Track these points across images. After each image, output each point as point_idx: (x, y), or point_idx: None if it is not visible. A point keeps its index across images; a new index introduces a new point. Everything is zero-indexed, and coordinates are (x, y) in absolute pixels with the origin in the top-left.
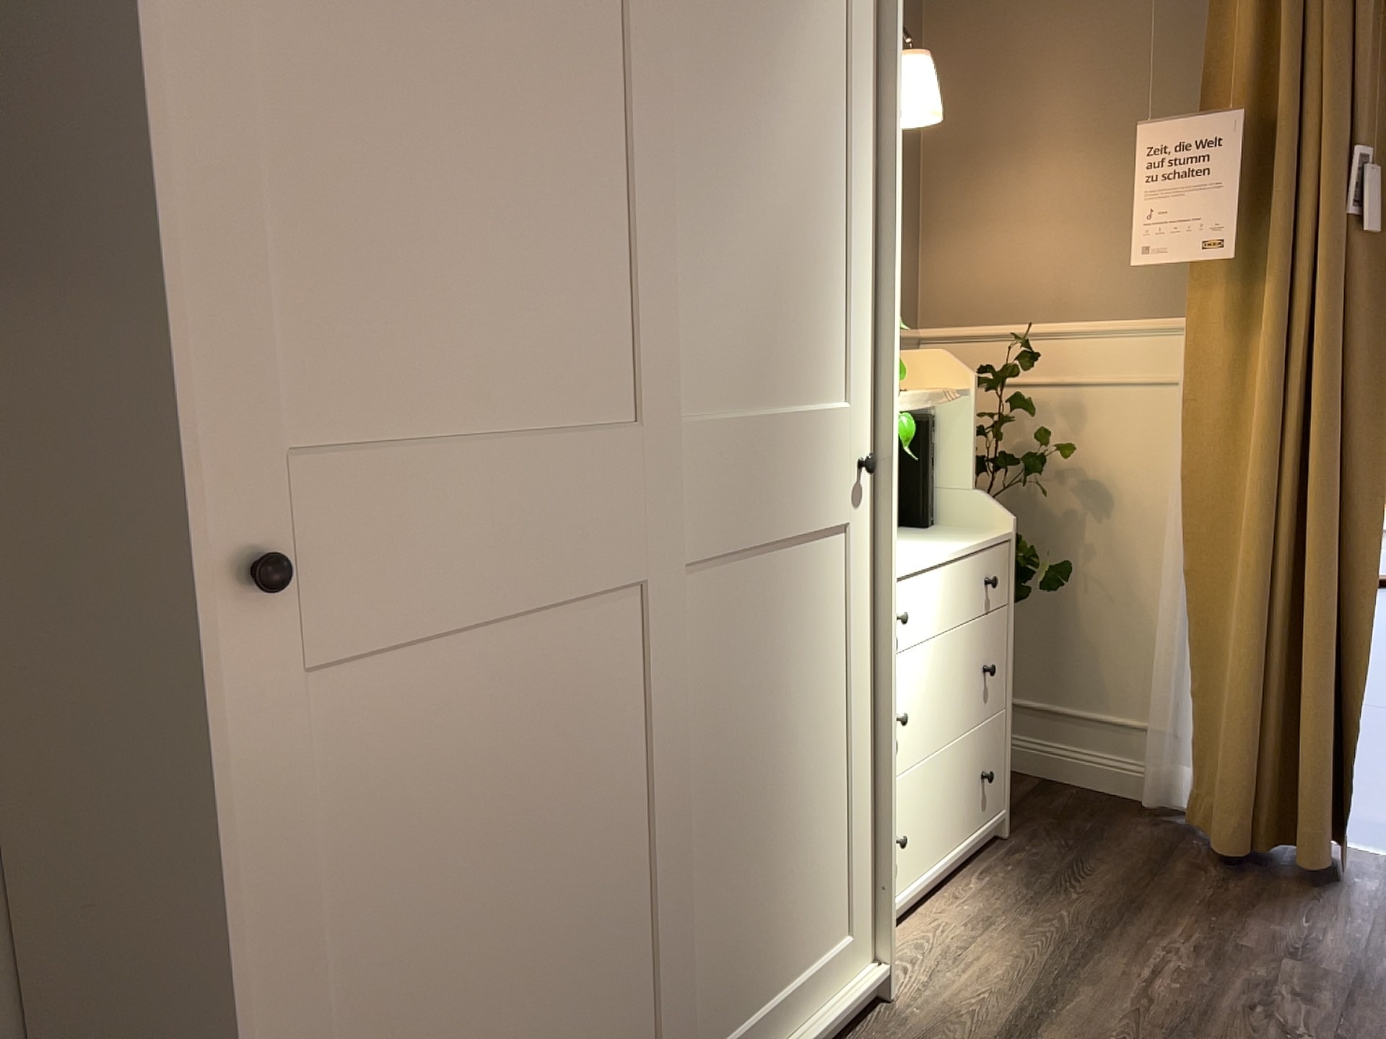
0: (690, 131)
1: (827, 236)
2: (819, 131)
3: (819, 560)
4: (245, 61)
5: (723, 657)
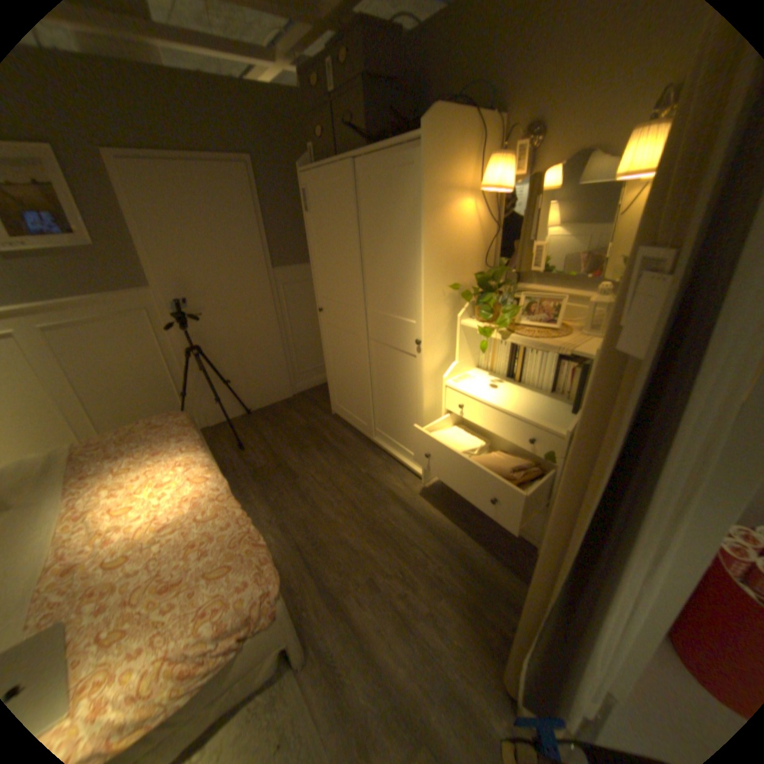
0: (368, 249)
1: (407, 273)
2: (403, 242)
3: (405, 360)
4: (315, 253)
5: (380, 363)
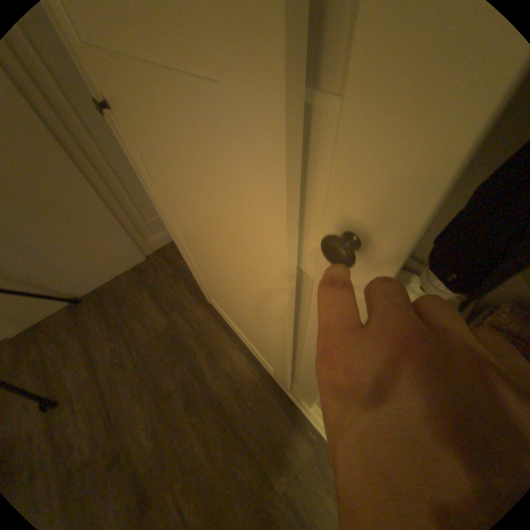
0: None
1: None
2: None
3: None
4: None
5: None
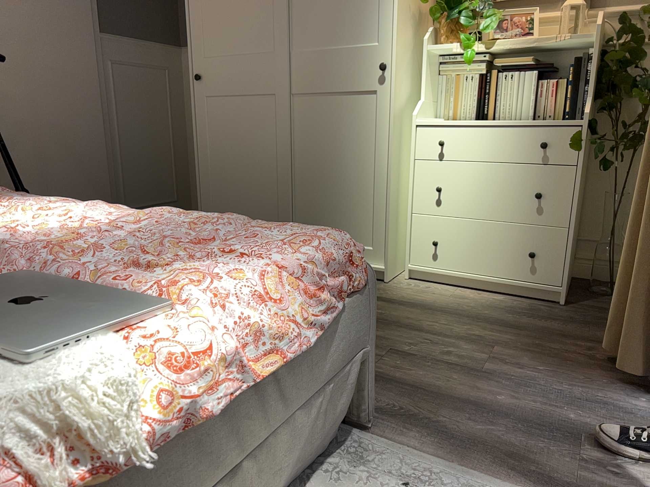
0: None
1: None
2: None
3: (357, 102)
4: None
5: (311, 124)
